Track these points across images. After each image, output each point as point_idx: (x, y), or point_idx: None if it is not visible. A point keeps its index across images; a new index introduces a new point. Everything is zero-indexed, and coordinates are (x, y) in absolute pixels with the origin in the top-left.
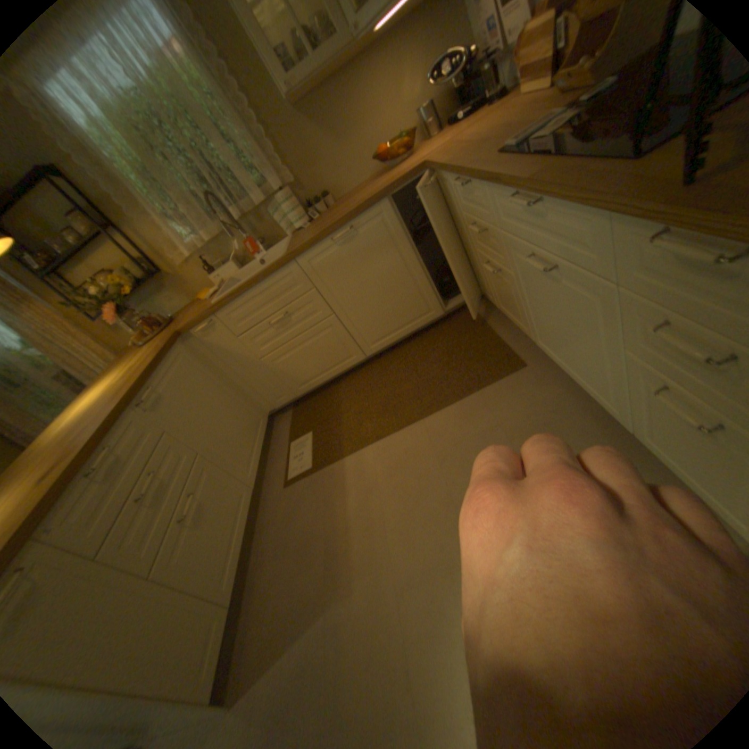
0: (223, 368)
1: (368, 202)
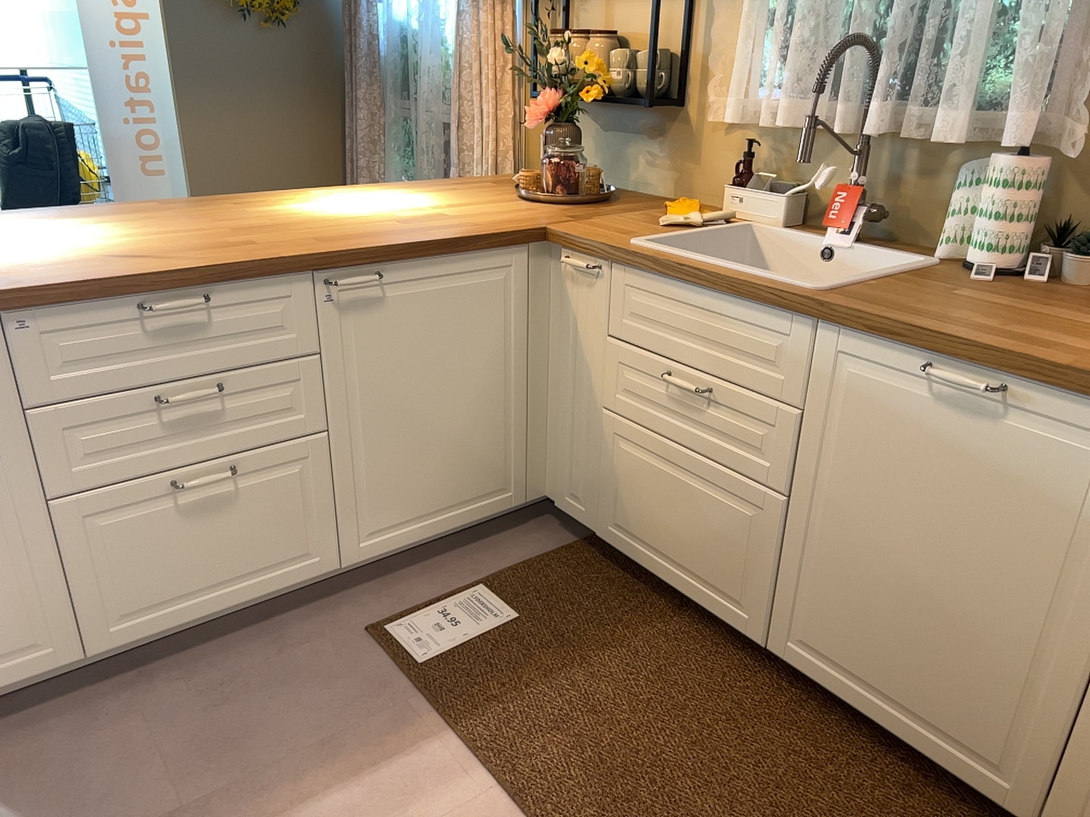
0: (551, 351)
1: None
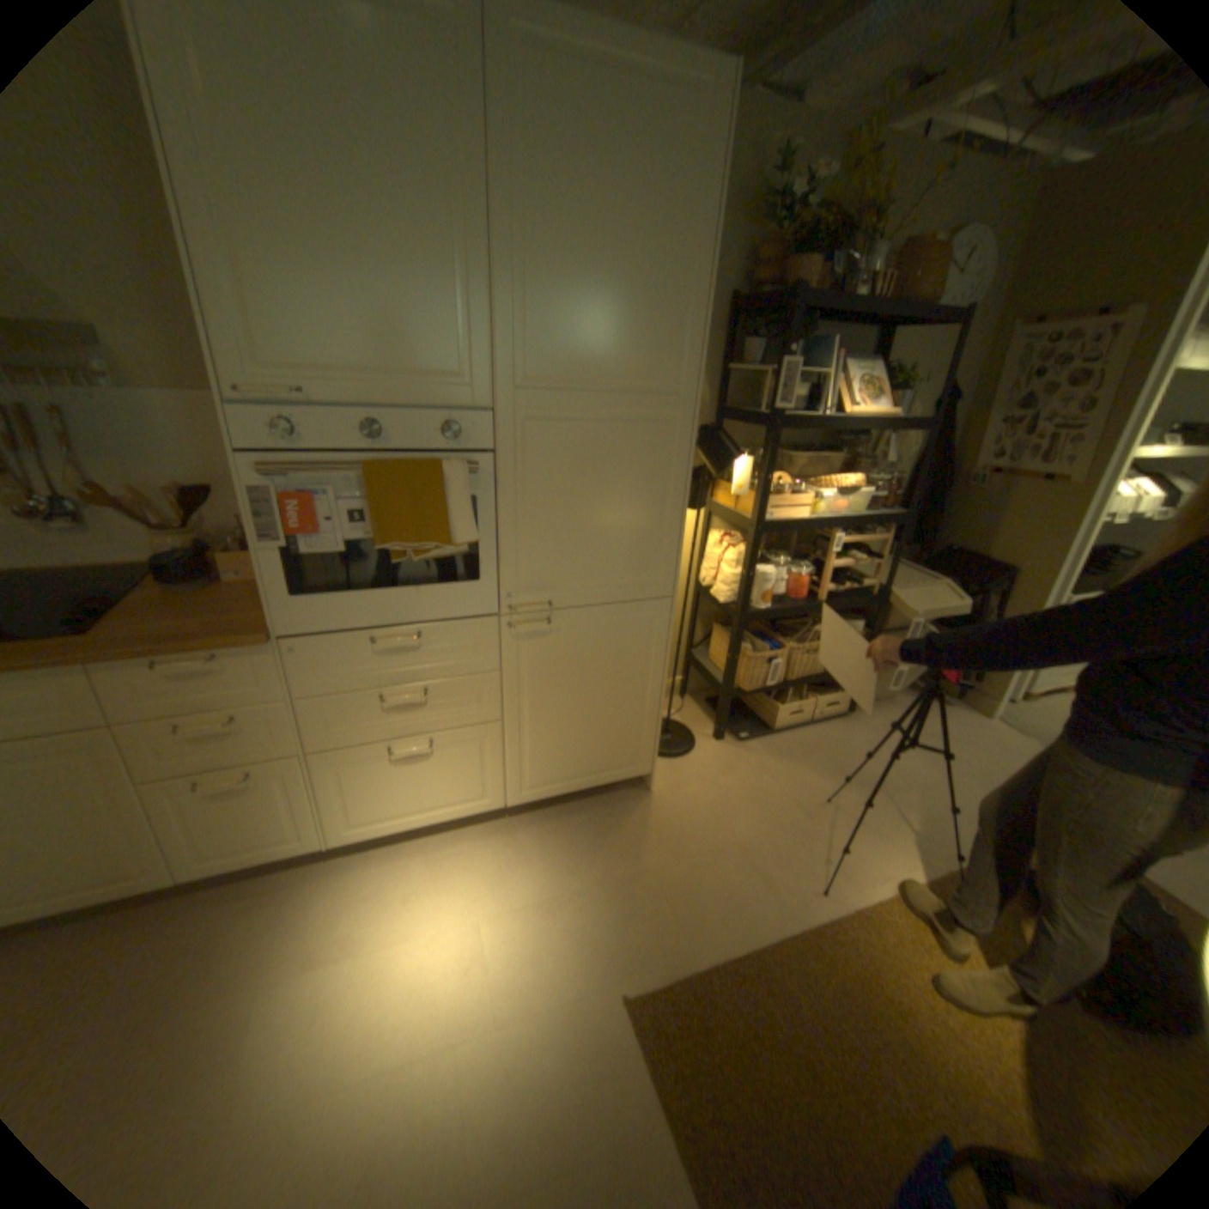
0: None
1: None
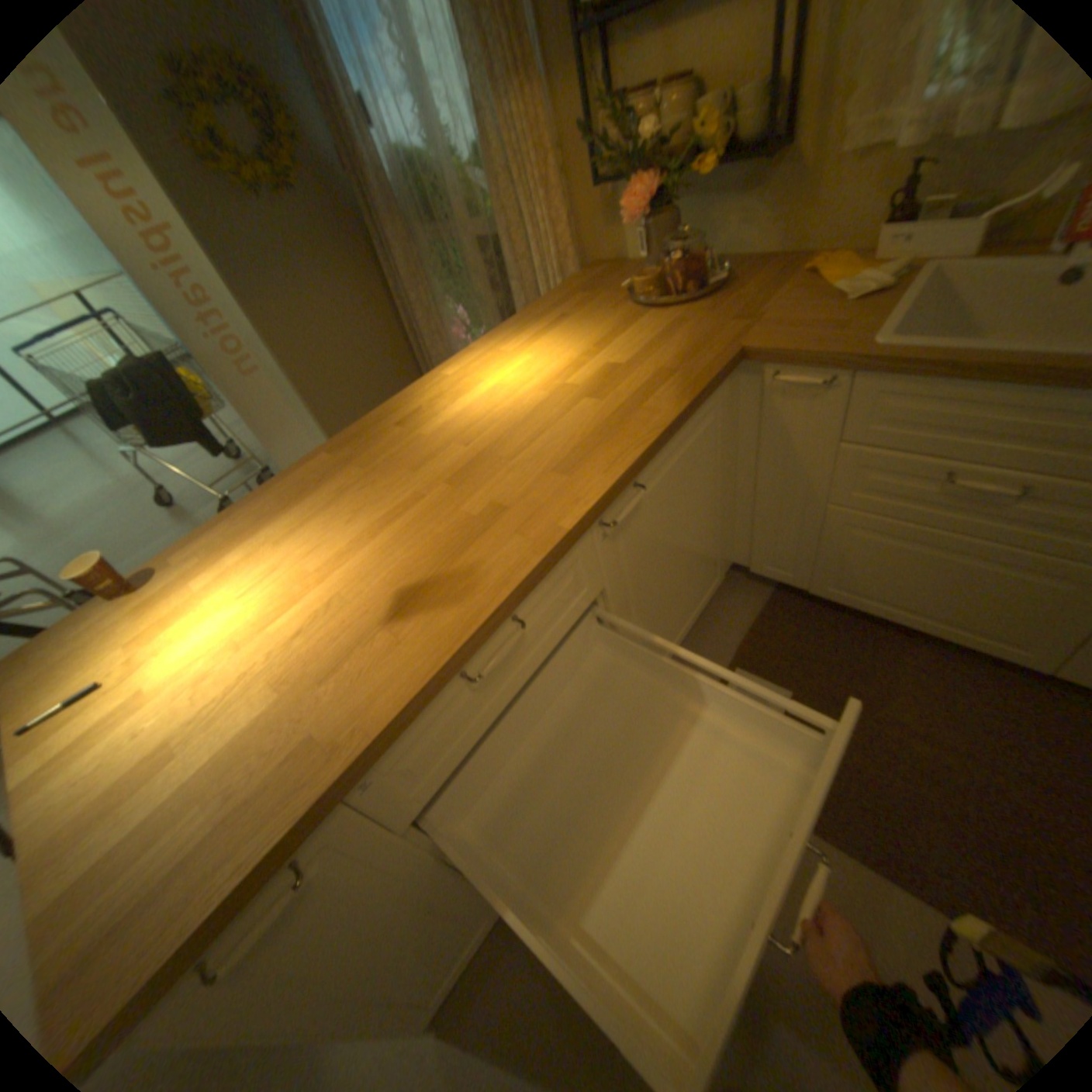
0: (741, 457)
1: None
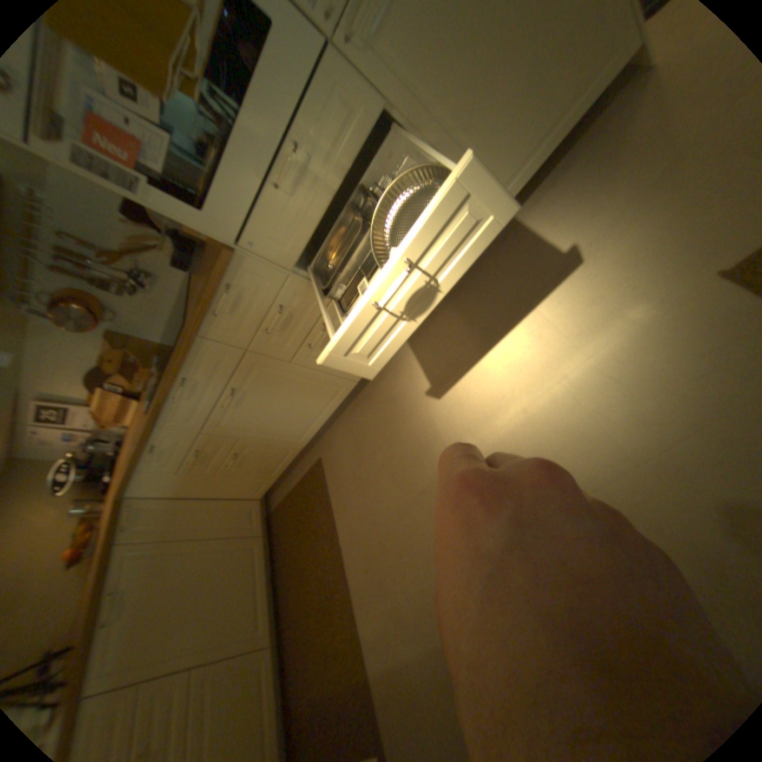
0: None
1: (106, 565)
